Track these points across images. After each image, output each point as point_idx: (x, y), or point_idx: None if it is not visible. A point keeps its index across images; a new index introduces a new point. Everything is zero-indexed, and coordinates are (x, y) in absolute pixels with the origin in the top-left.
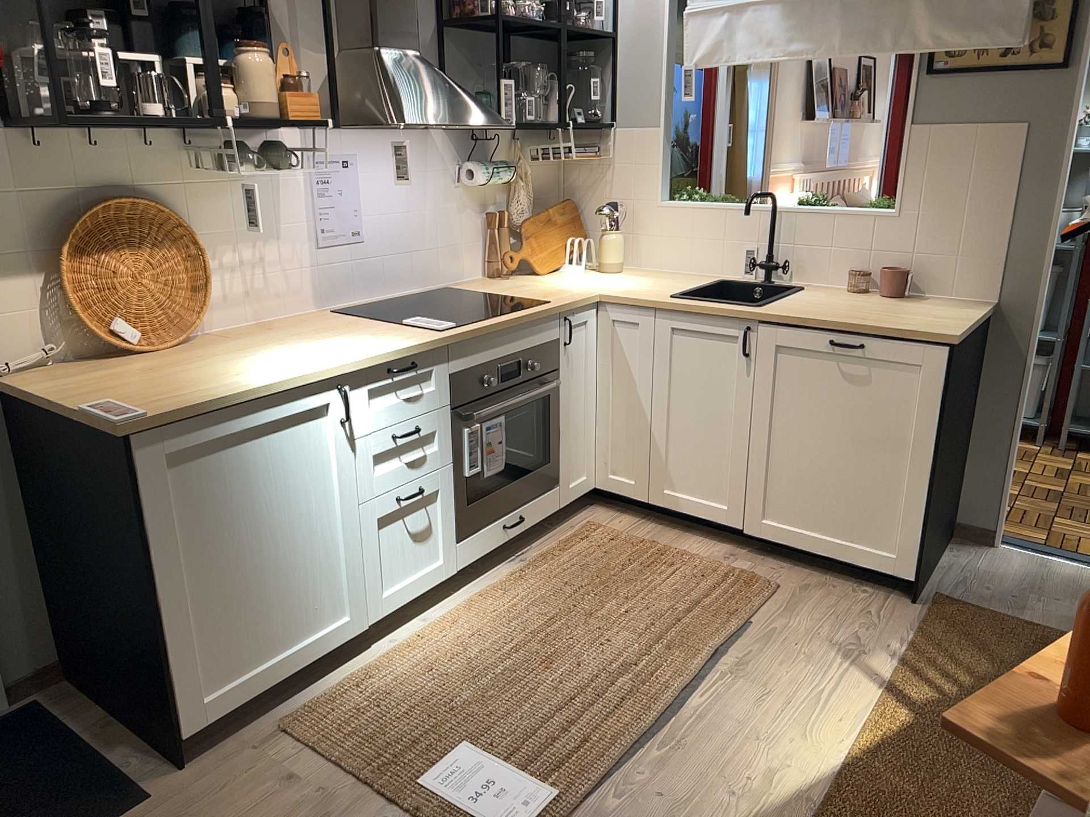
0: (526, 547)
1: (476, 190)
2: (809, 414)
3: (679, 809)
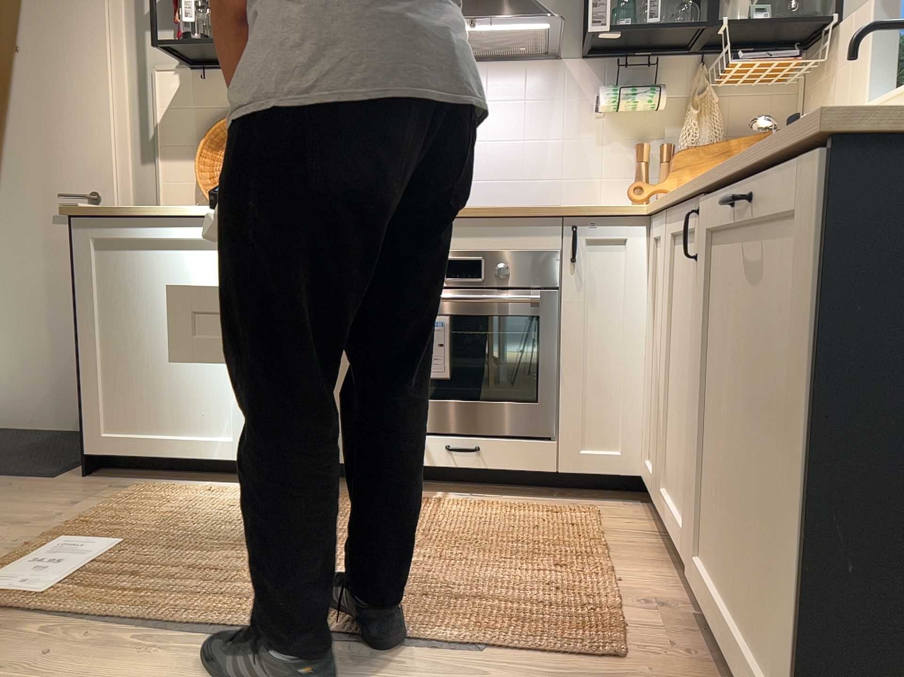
0: (498, 496)
1: (628, 123)
2: (734, 360)
3: None
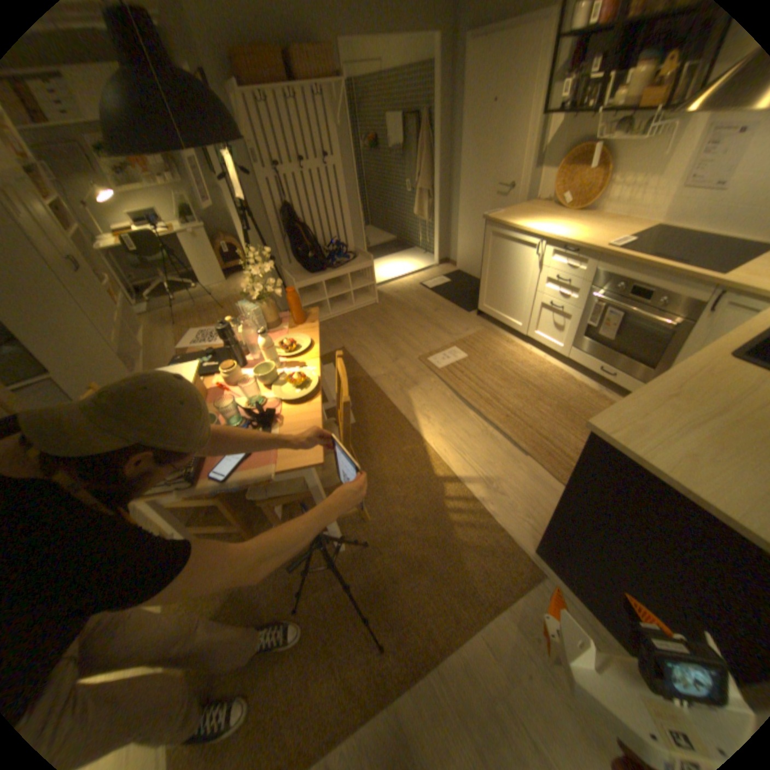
0: (617, 395)
1: None
2: None
3: (424, 392)
